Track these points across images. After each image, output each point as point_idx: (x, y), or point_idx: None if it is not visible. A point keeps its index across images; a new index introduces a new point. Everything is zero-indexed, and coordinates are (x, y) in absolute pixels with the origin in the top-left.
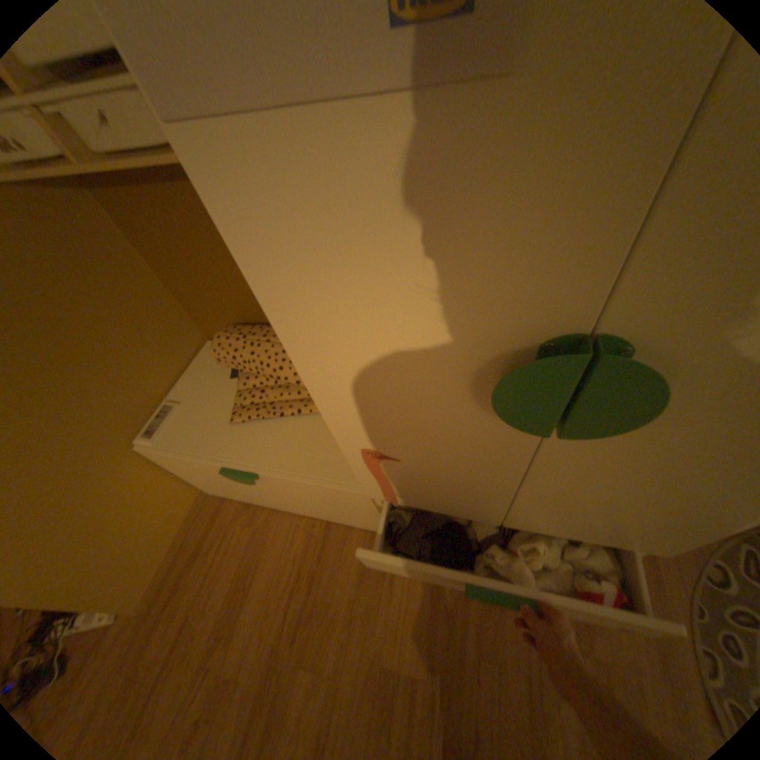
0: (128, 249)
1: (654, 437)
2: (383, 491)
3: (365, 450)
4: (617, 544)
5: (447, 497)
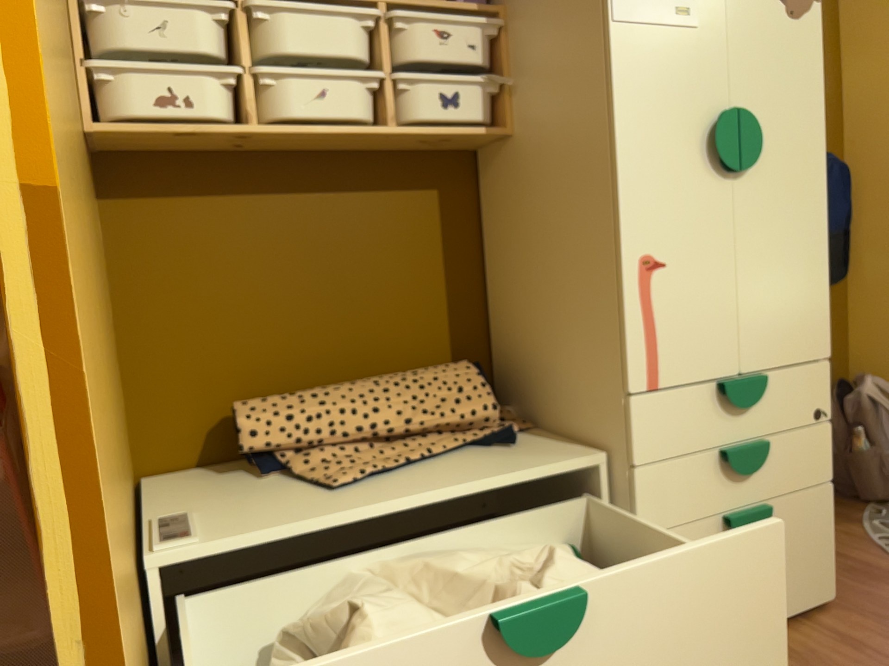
0: (108, 282)
1: (768, 180)
2: (649, 361)
3: (644, 262)
4: (806, 354)
5: (700, 328)
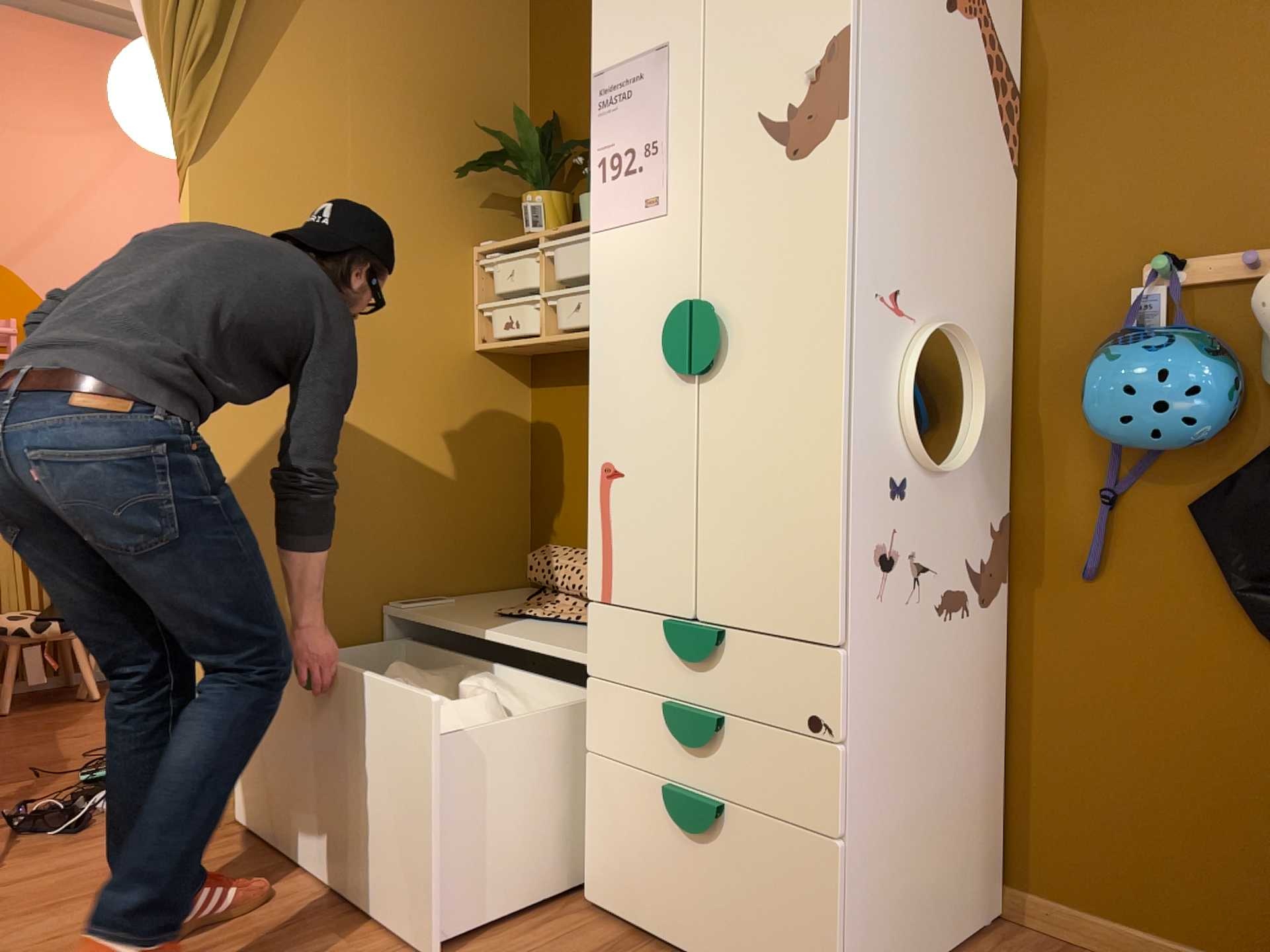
0: (523, 444)
1: (745, 382)
2: (602, 570)
3: (603, 468)
4: (793, 629)
5: (651, 551)
